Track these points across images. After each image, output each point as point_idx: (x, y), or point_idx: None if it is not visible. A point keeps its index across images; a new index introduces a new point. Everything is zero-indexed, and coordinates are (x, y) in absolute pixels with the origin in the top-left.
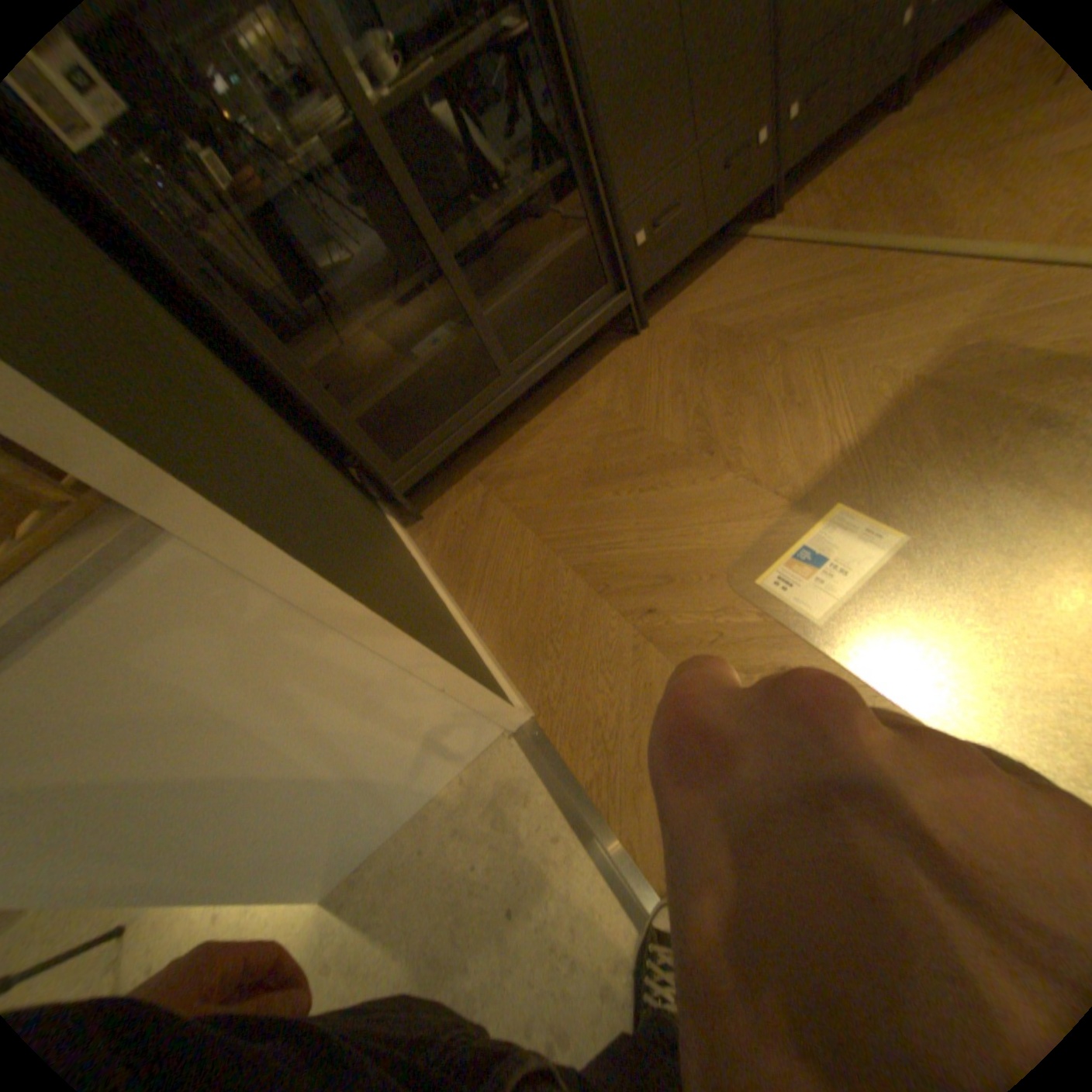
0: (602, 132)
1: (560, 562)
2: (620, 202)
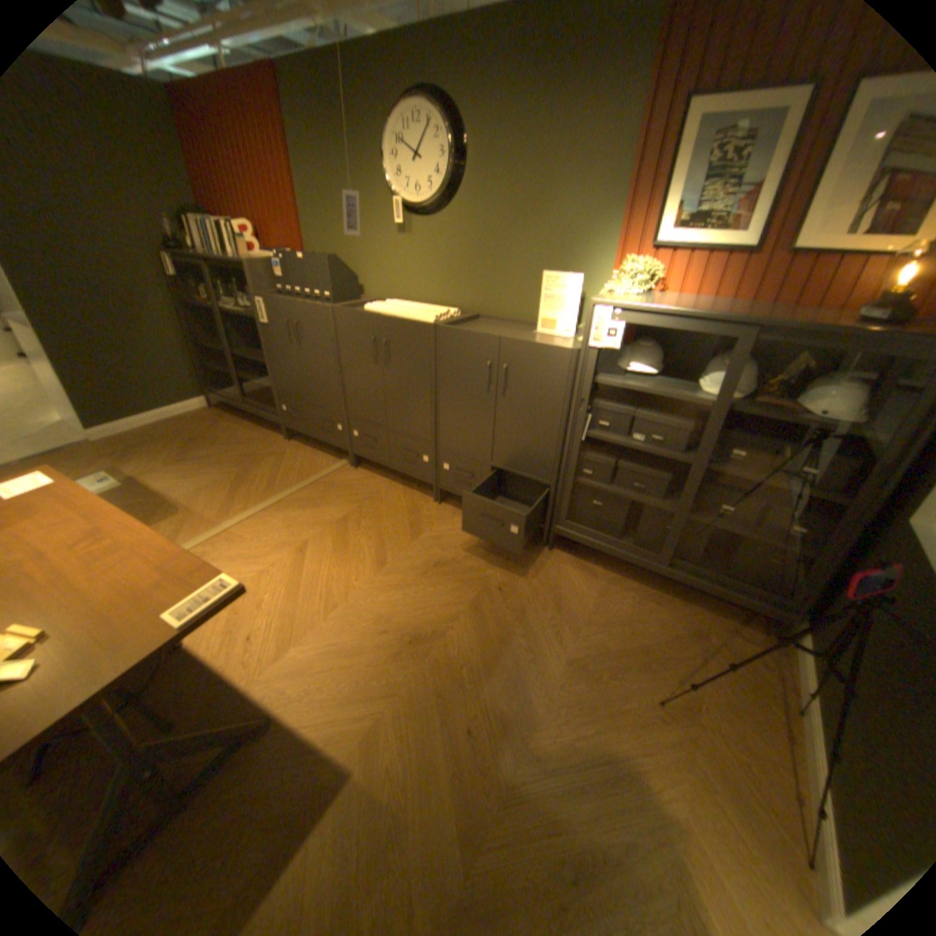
0: (271, 365)
1: (153, 437)
2: (276, 389)
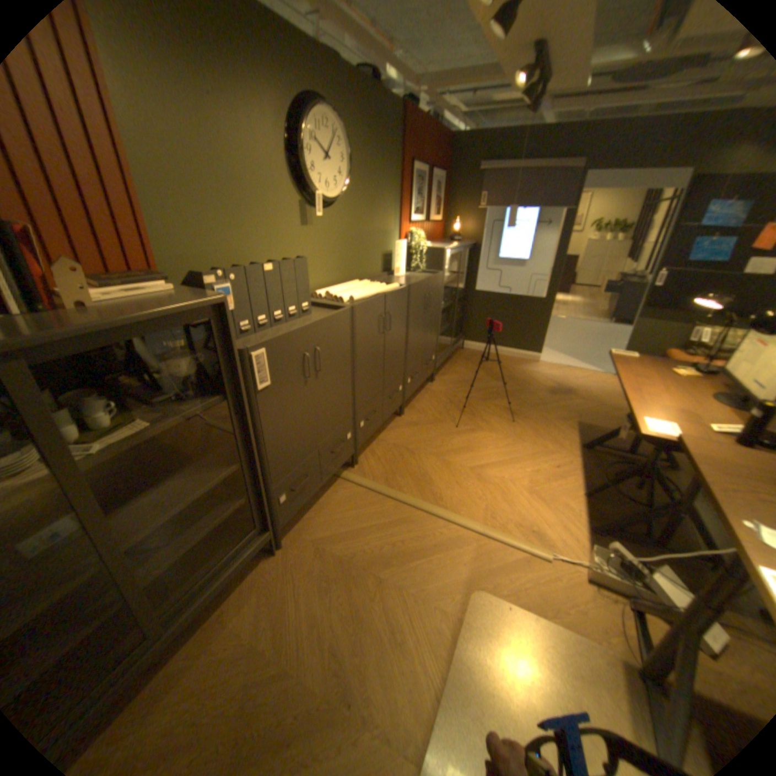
0: (266, 452)
1: None
2: (272, 484)
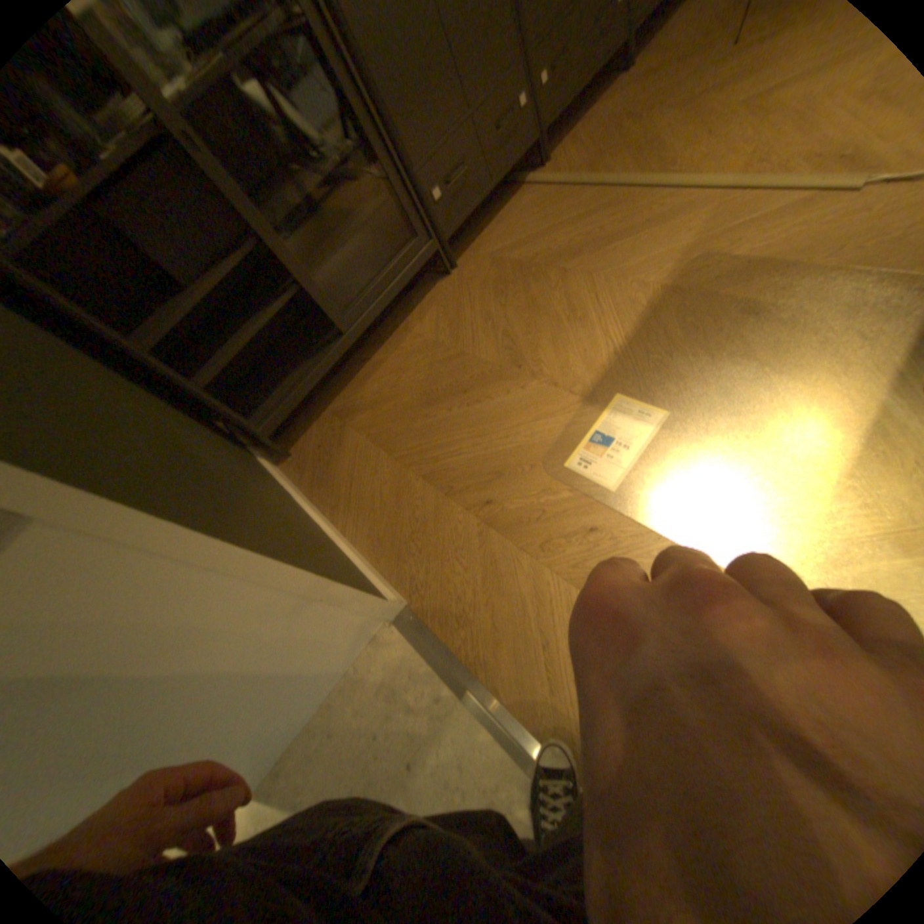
0: (387, 108)
1: (412, 474)
2: (413, 166)
